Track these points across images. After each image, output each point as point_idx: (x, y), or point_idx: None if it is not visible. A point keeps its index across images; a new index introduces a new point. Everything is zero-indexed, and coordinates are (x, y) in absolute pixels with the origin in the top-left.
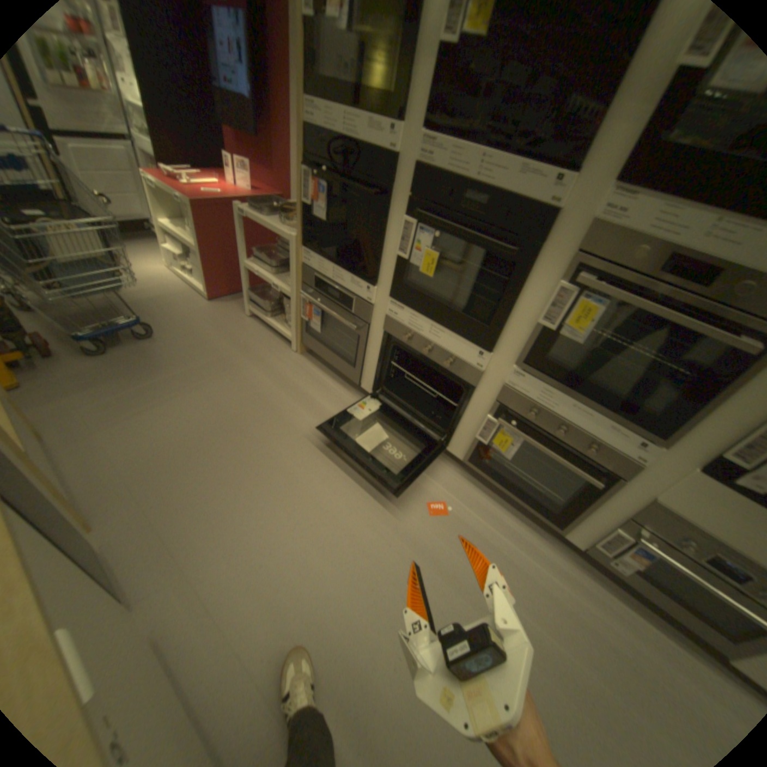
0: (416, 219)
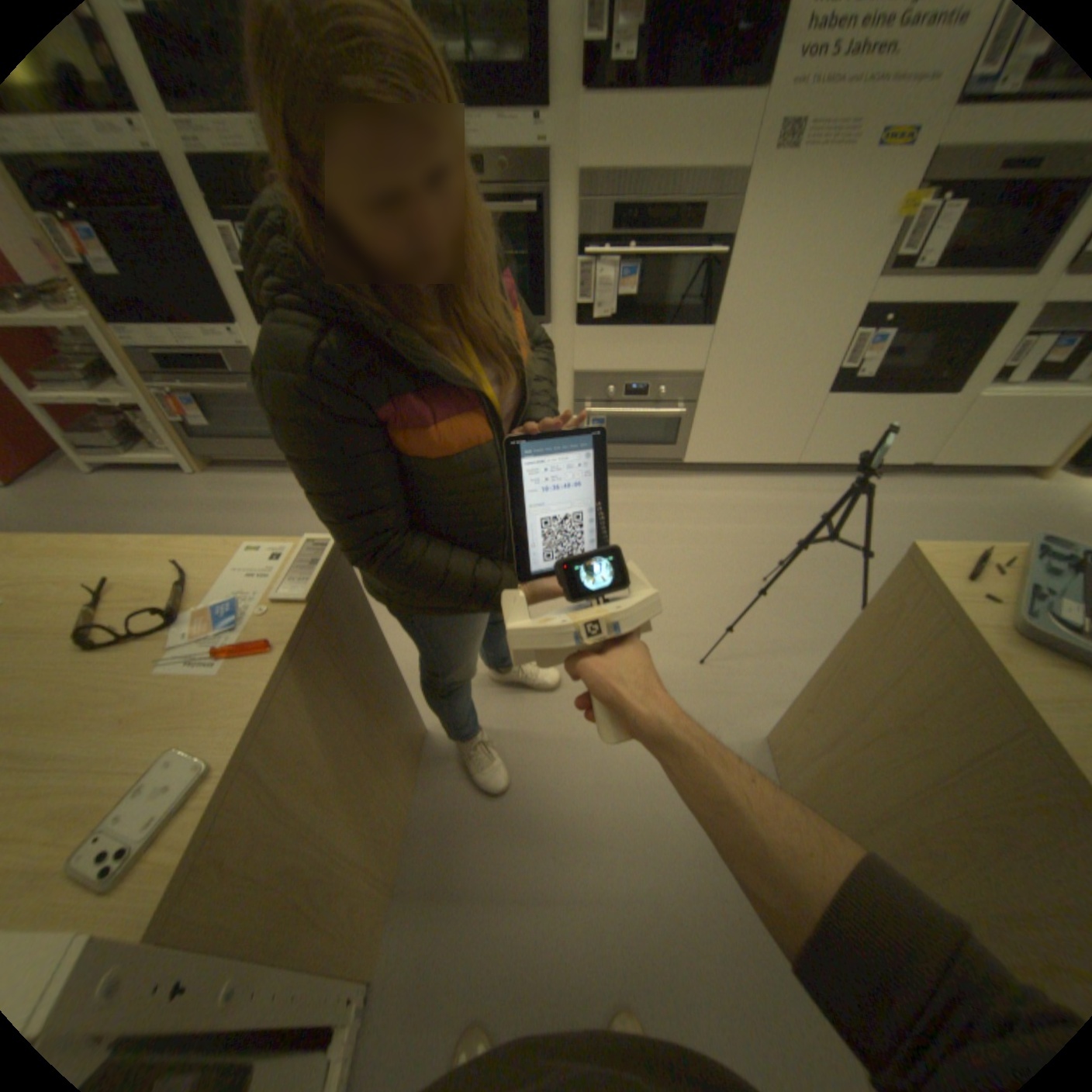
0: (228, 222)
